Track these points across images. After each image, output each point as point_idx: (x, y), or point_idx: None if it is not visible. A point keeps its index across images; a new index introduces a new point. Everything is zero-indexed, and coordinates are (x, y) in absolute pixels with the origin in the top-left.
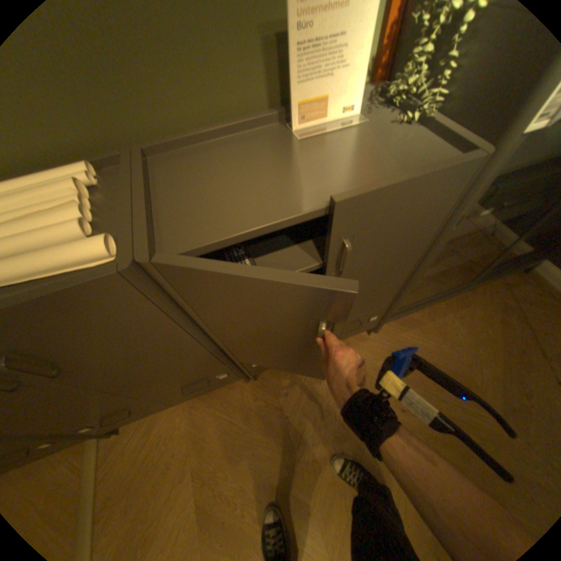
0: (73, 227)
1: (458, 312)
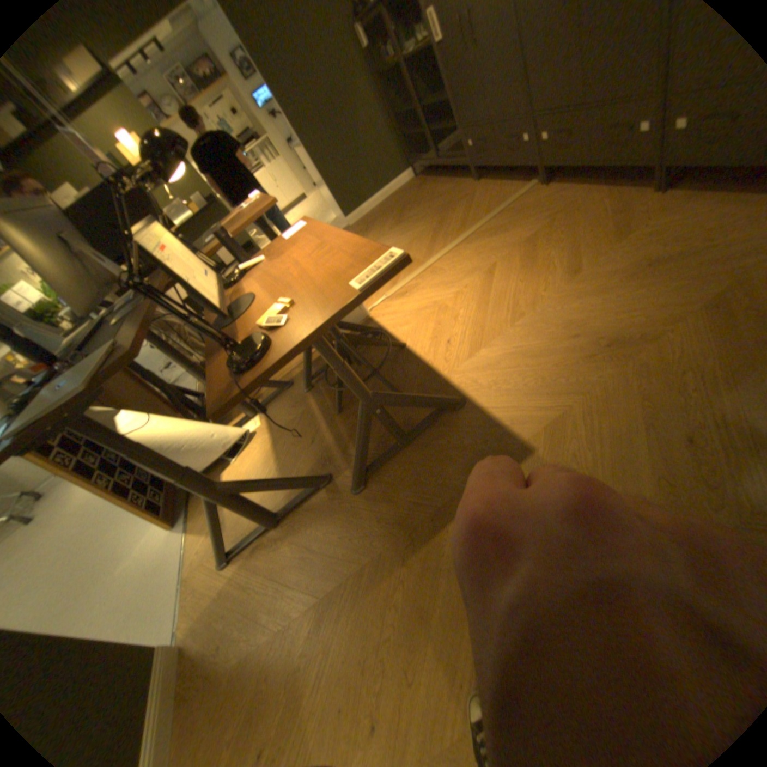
0: None
1: None
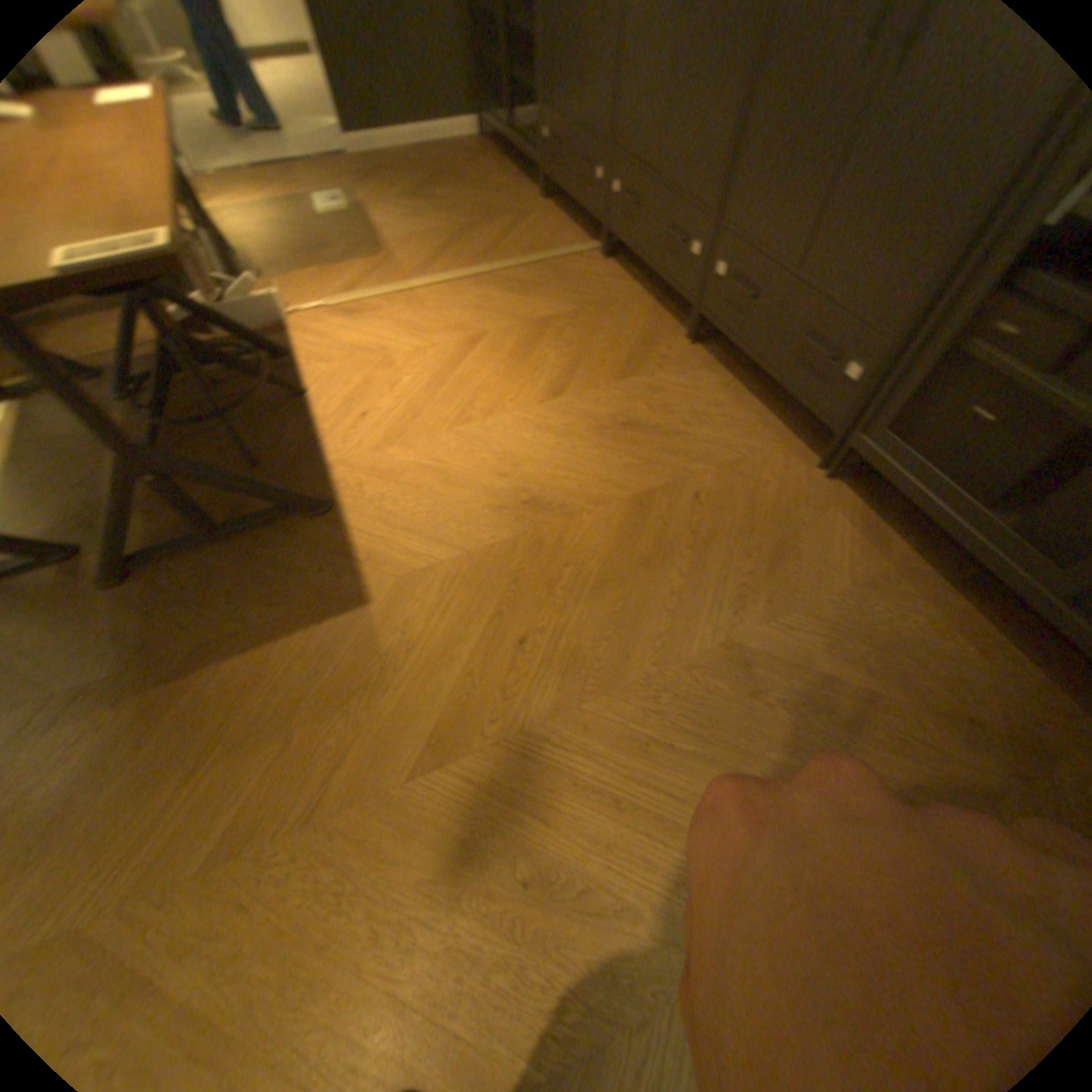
0: None
1: (957, 634)
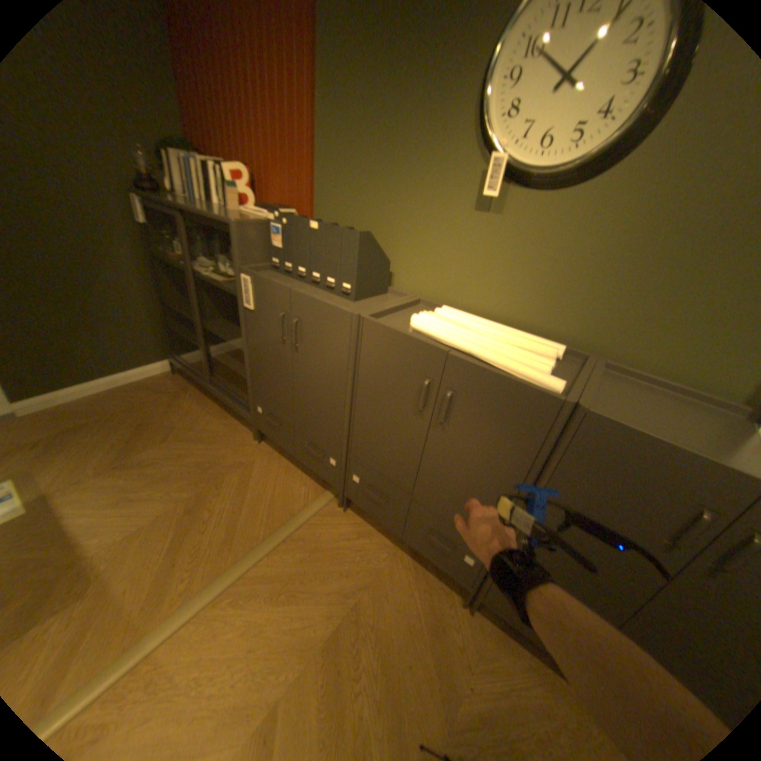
0: (549, 368)
1: None
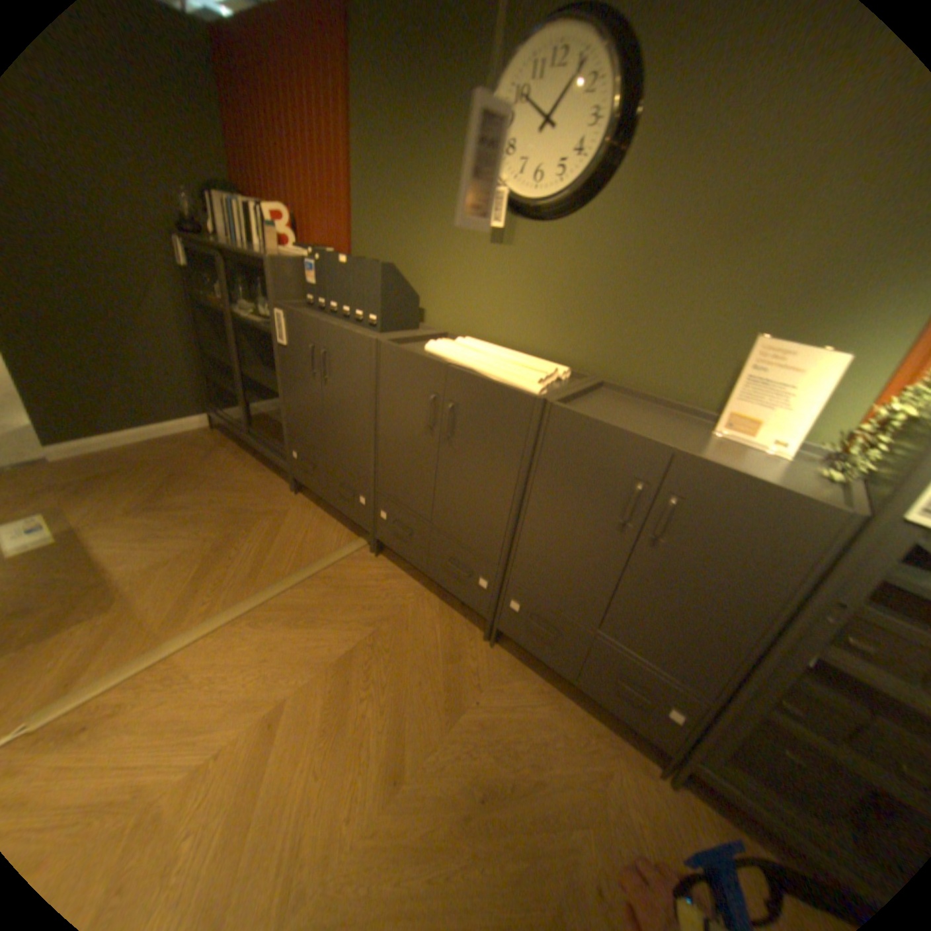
0: (536, 380)
1: None
